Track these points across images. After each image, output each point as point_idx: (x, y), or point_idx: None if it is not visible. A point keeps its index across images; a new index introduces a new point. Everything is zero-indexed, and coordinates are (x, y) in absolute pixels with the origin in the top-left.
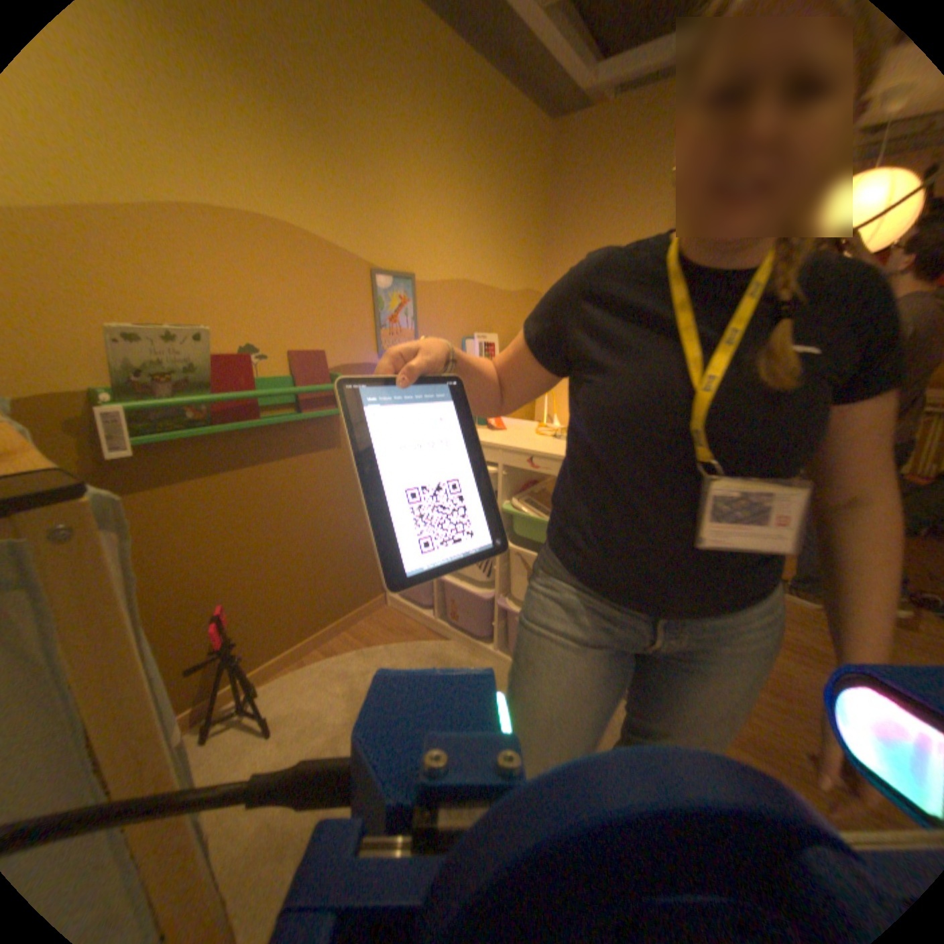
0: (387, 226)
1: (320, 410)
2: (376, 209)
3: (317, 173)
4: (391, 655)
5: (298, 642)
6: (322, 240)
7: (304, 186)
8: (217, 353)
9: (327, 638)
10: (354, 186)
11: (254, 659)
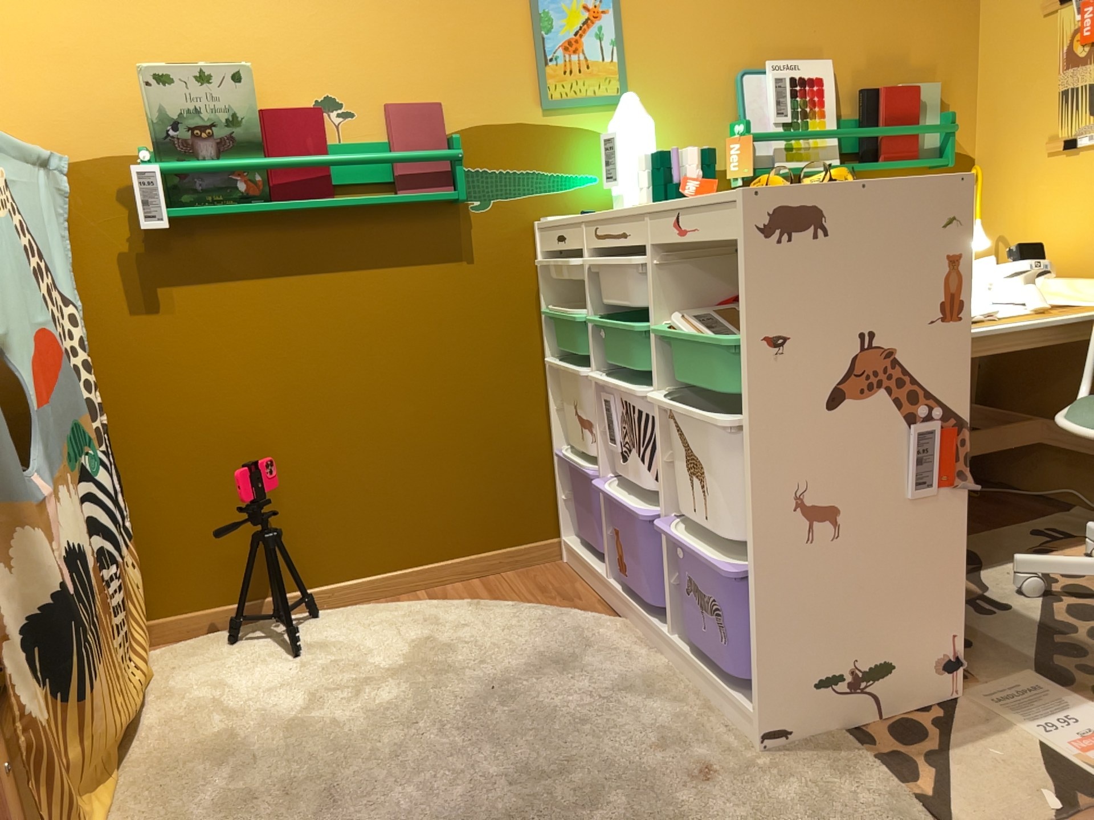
0: None
1: (425, 192)
2: None
3: None
4: (513, 615)
5: (396, 566)
6: None
7: None
8: (285, 110)
9: (445, 578)
10: None
11: (326, 565)
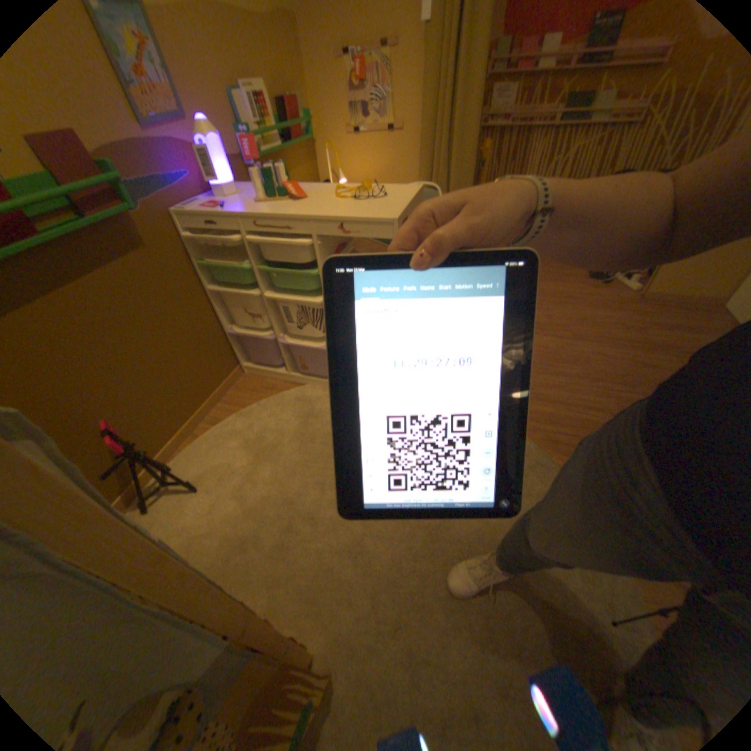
0: None
1: (105, 209)
2: None
3: None
4: (265, 408)
5: (184, 423)
6: None
7: None
8: None
9: (207, 412)
10: None
11: (153, 446)
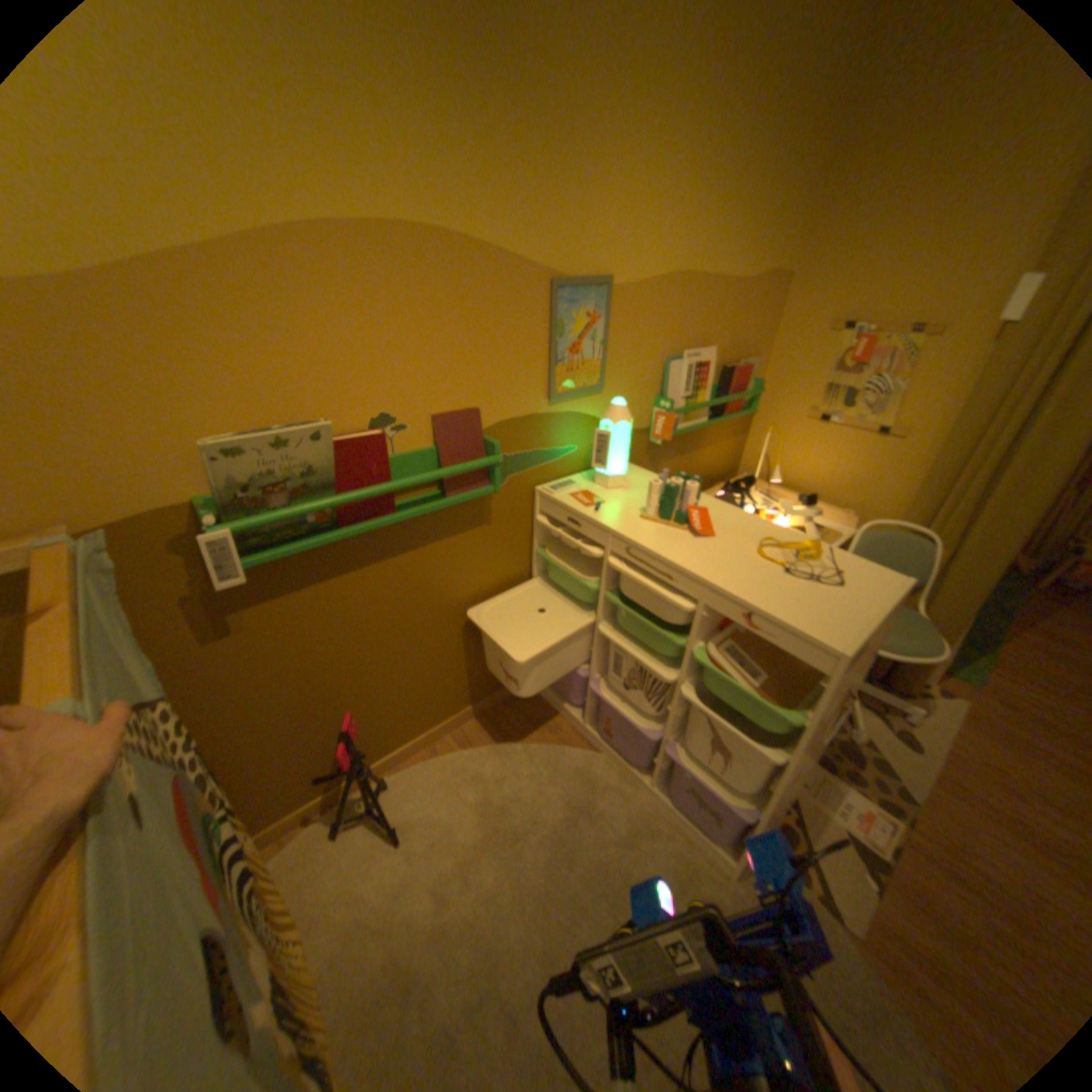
0: (581, 206)
1: (469, 490)
2: (569, 180)
3: (484, 135)
4: (531, 761)
5: (431, 728)
6: (486, 246)
7: (465, 161)
8: (342, 433)
9: (462, 722)
10: (539, 147)
11: (385, 748)
